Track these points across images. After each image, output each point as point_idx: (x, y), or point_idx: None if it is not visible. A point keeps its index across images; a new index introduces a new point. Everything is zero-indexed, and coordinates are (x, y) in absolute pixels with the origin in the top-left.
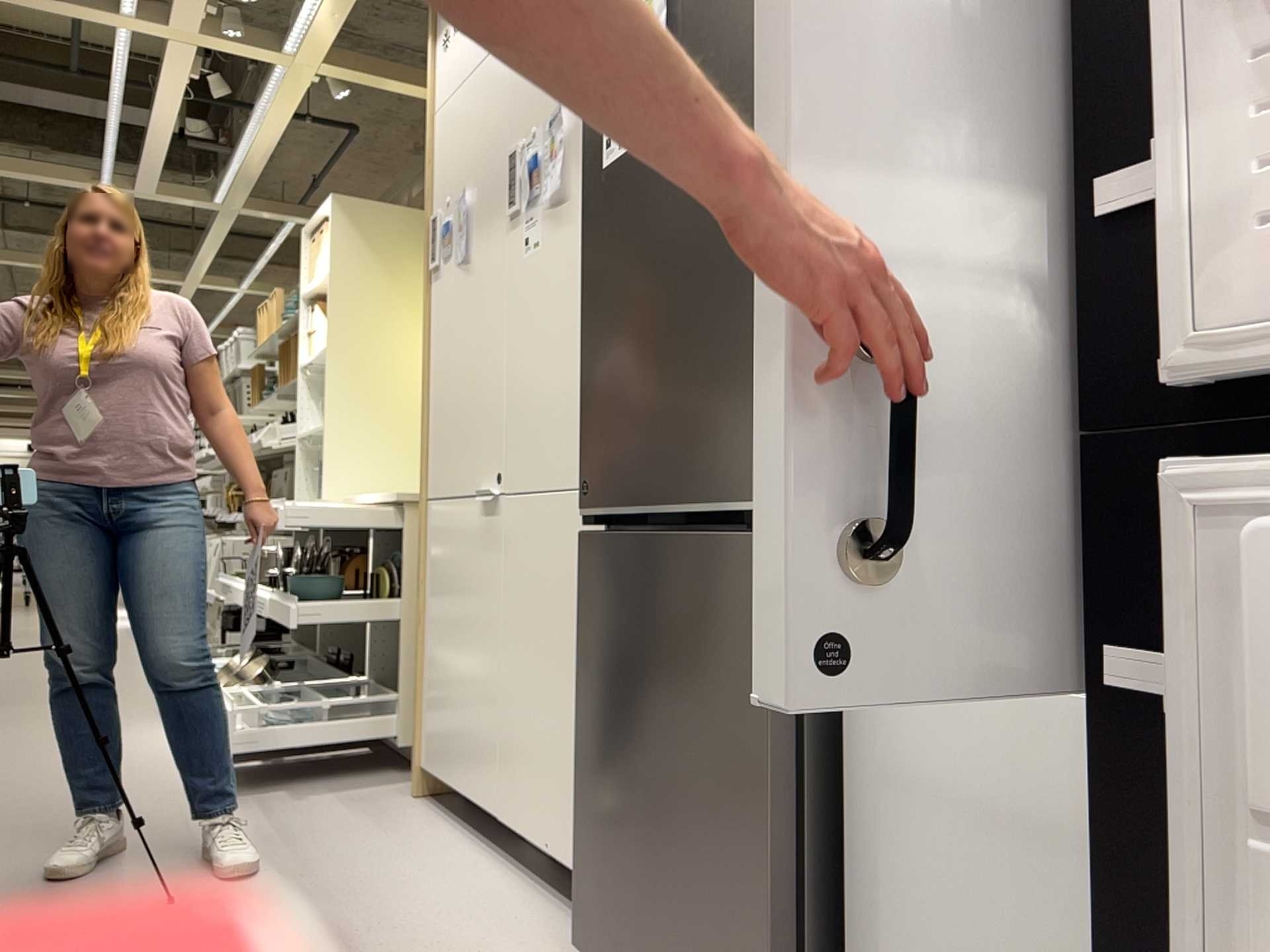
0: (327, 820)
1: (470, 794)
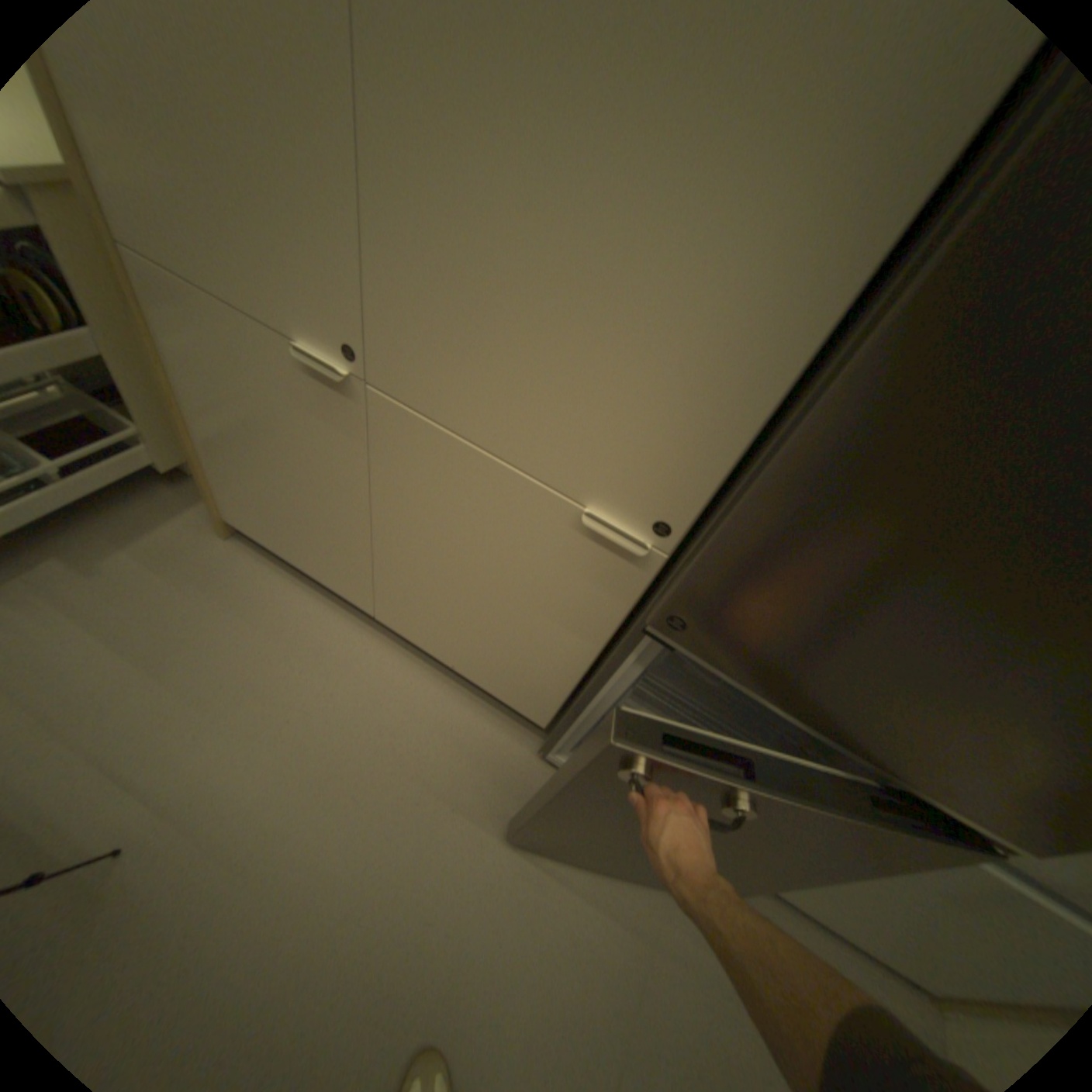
0: (160, 607)
1: (324, 581)
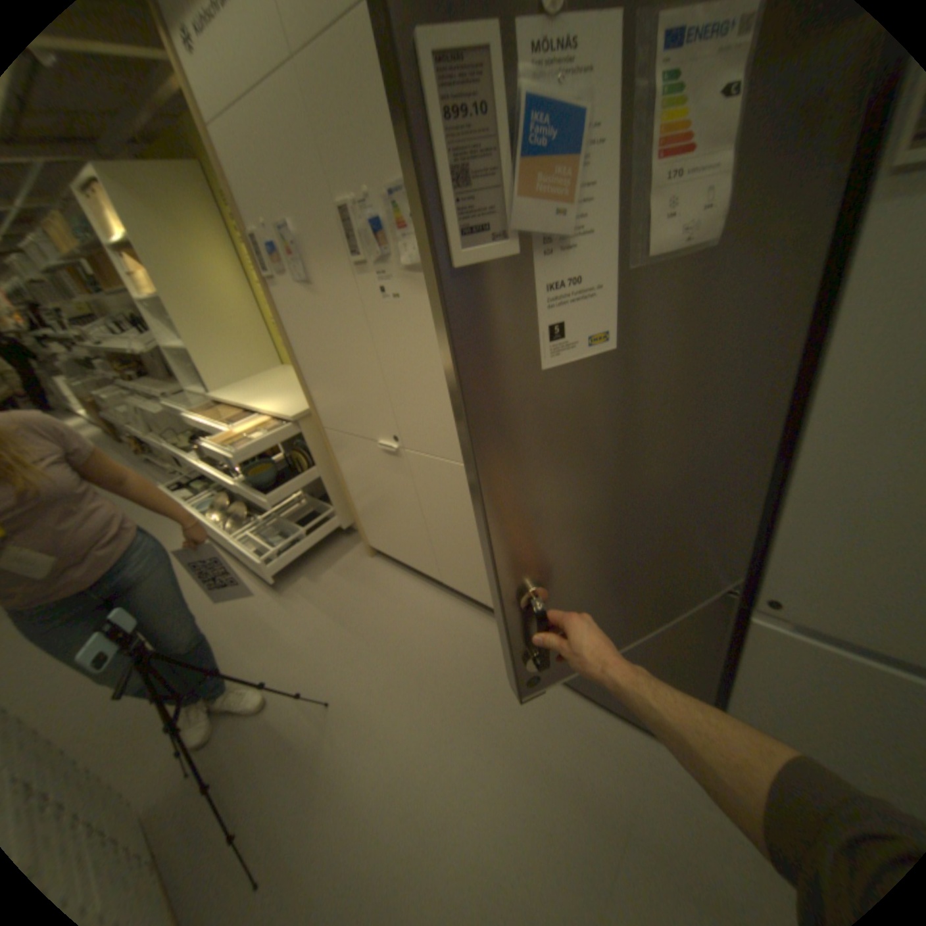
0: (342, 593)
1: (414, 566)
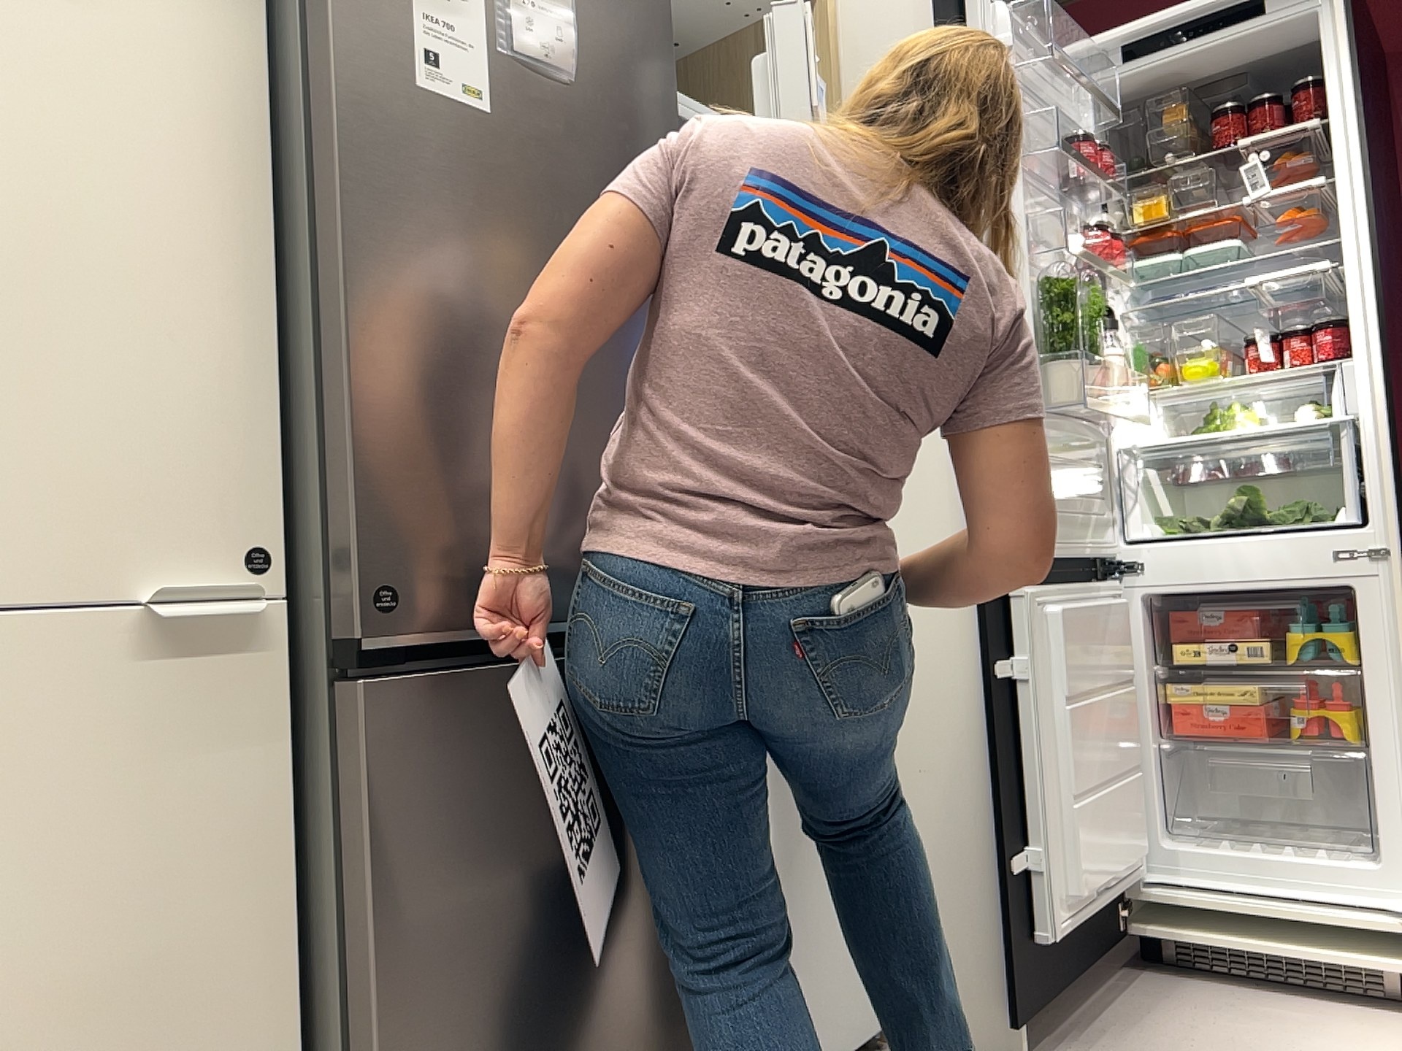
0: None
1: None
